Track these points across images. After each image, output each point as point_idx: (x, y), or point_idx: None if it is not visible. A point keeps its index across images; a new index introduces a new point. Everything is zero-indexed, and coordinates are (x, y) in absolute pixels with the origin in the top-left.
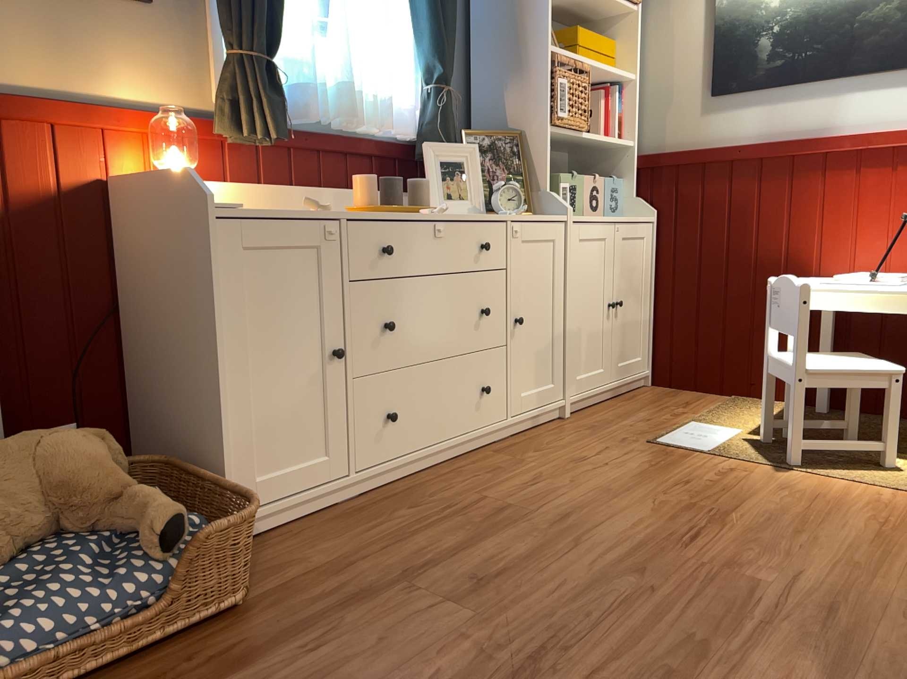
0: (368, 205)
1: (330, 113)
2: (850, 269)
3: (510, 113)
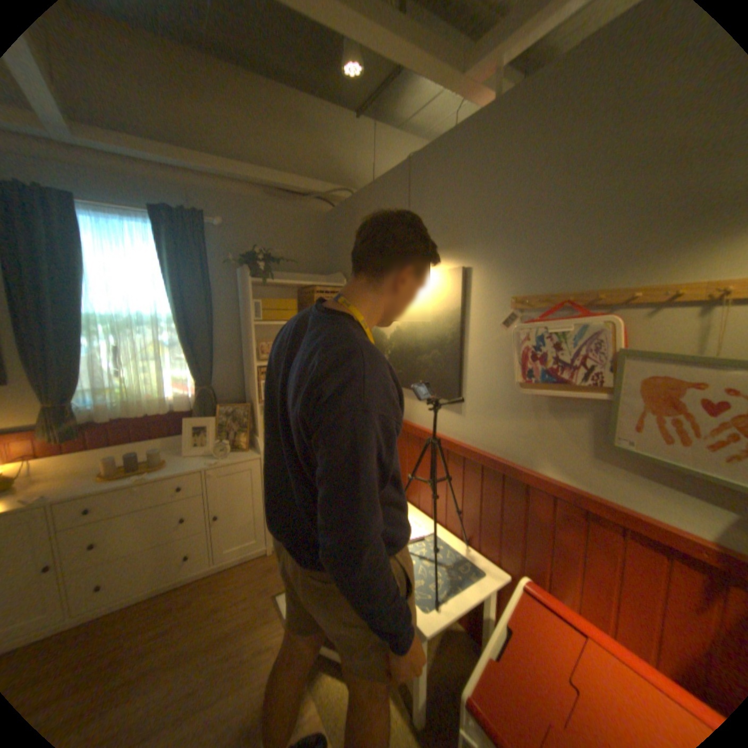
0: (102, 478)
1: (124, 413)
2: (419, 505)
3: (250, 392)
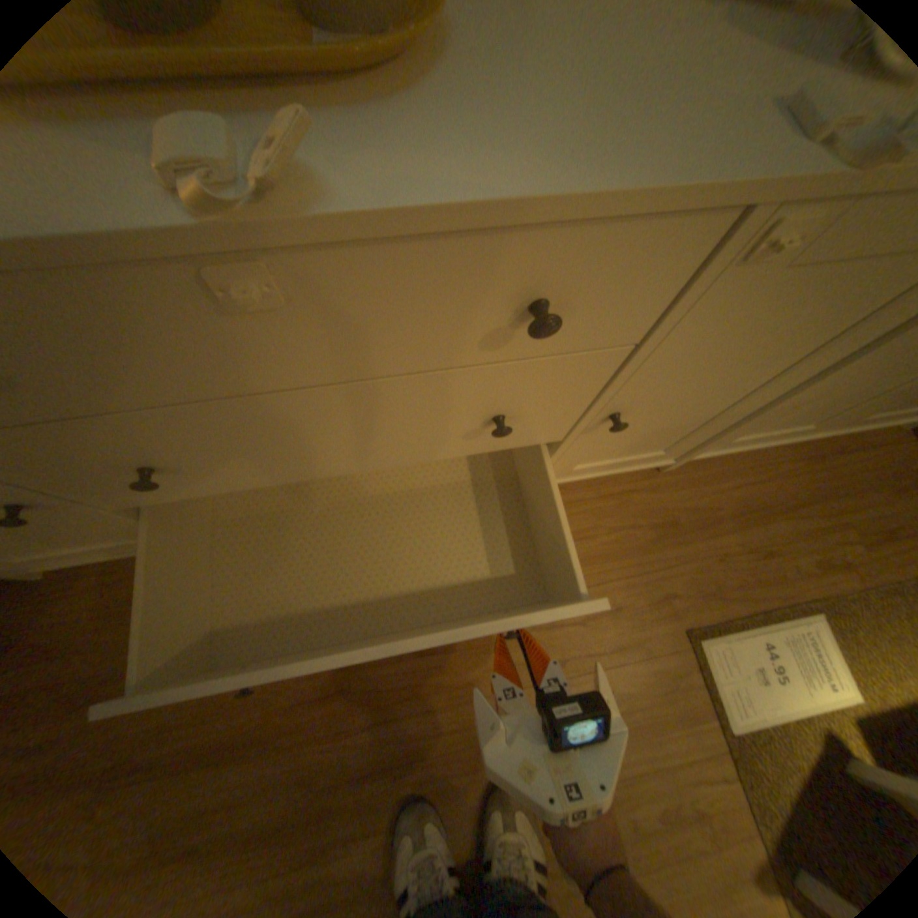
0: None
1: None
2: None
3: None
